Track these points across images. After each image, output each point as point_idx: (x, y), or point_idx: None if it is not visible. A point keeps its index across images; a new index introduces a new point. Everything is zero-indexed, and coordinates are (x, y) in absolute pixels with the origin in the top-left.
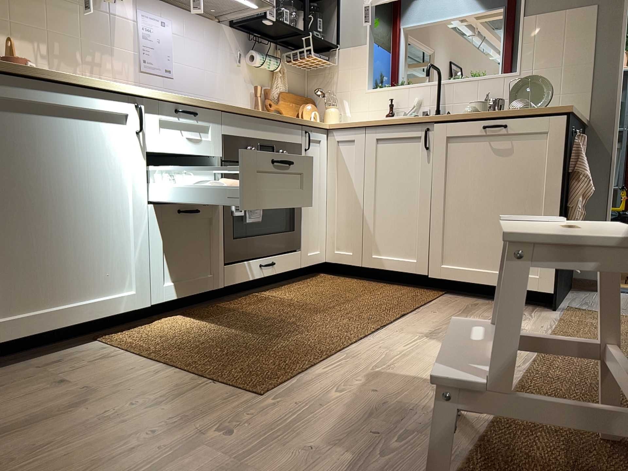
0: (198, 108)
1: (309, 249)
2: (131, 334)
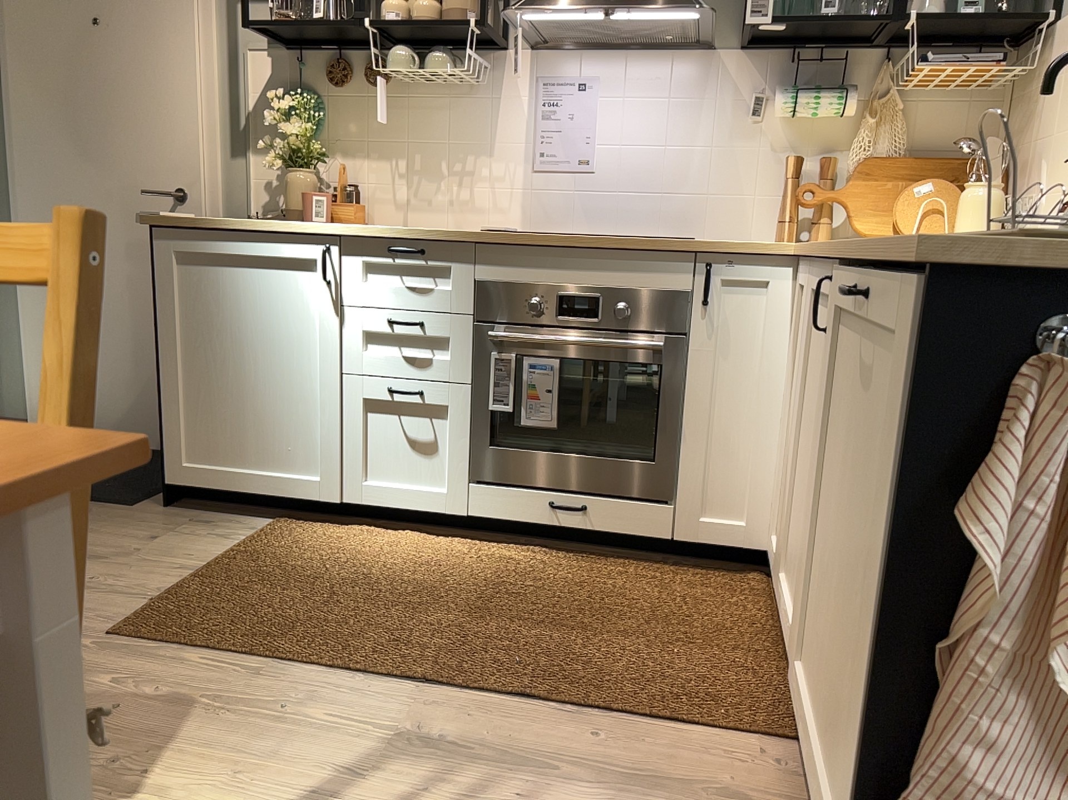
0: (424, 241)
1: (709, 512)
2: (296, 528)
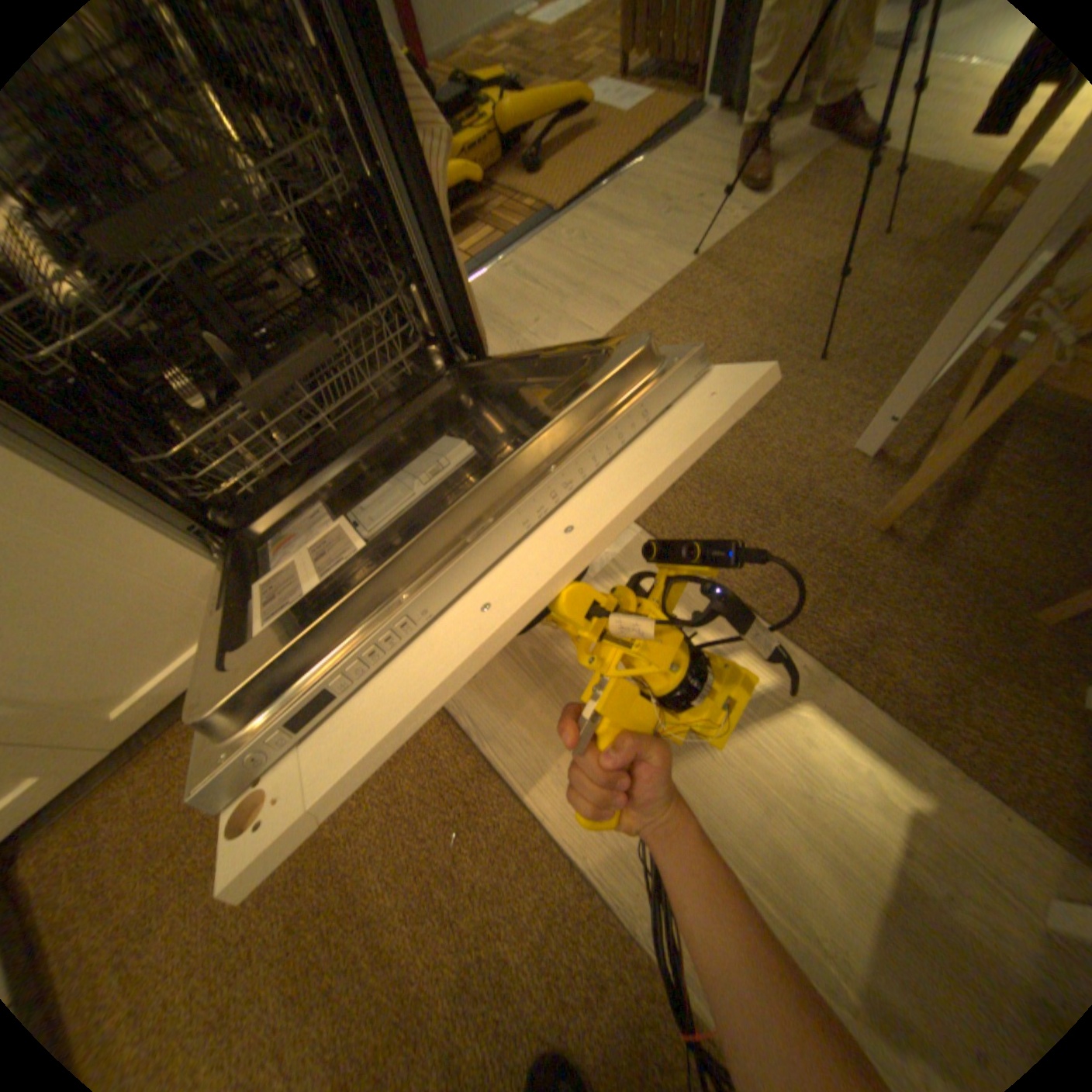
0: None
1: None
2: None
